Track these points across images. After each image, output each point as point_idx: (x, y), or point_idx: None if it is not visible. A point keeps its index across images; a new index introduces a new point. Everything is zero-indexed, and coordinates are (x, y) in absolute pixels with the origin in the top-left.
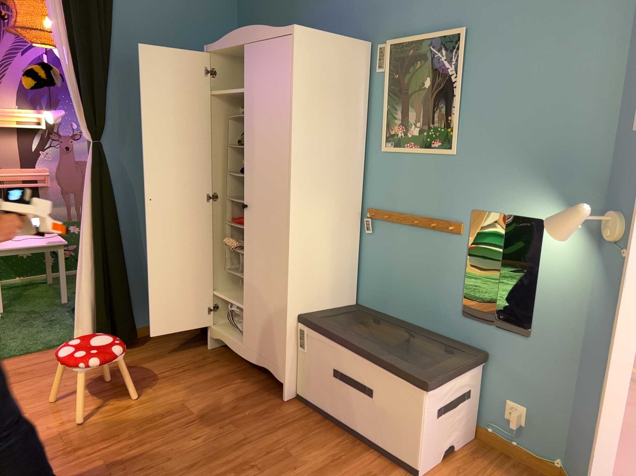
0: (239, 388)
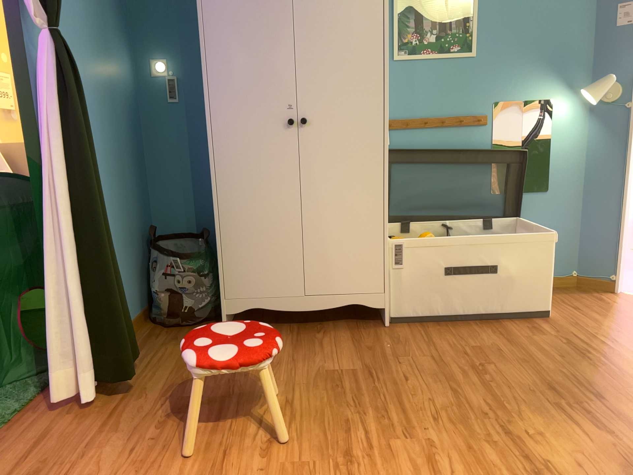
0: (332, 337)
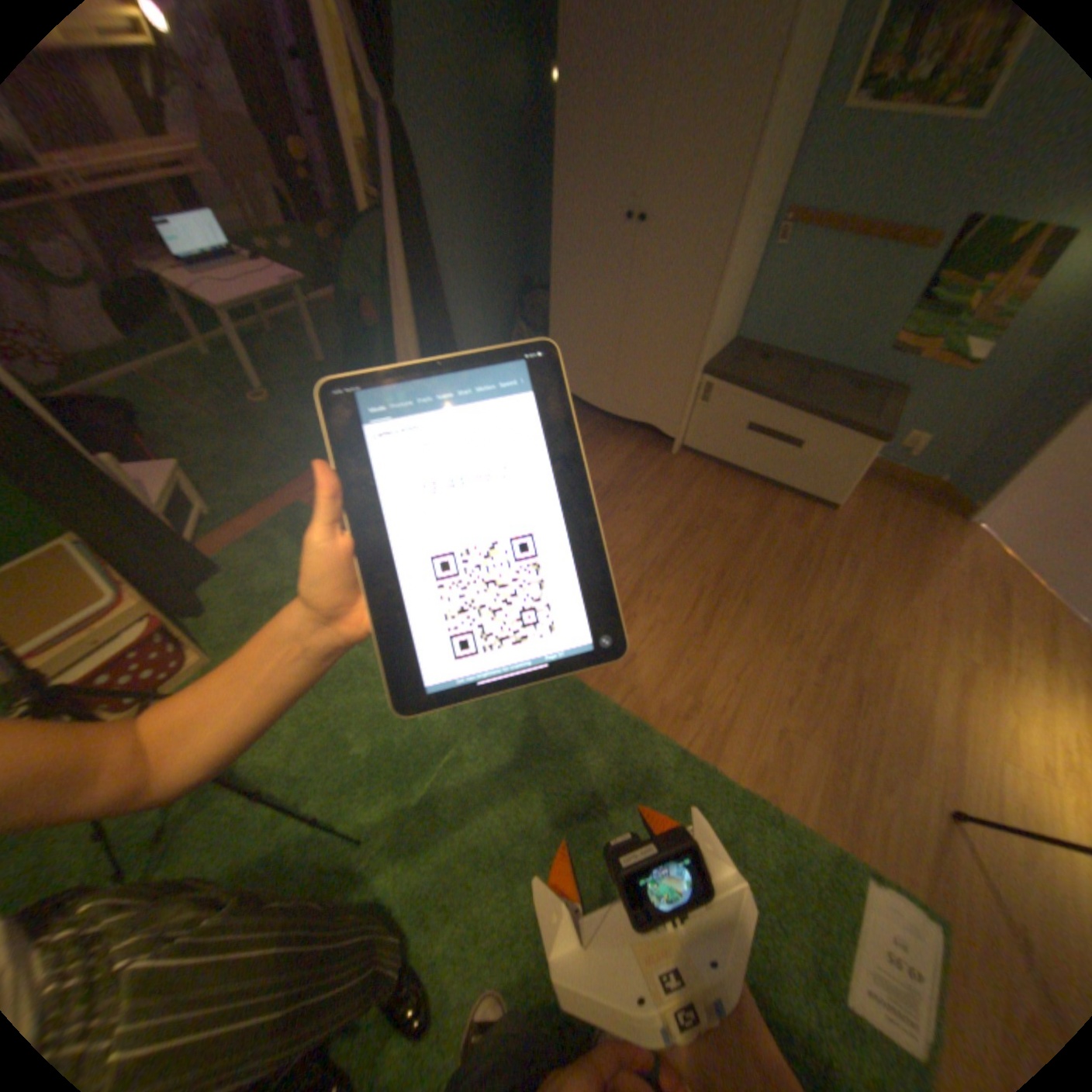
0: (619, 447)
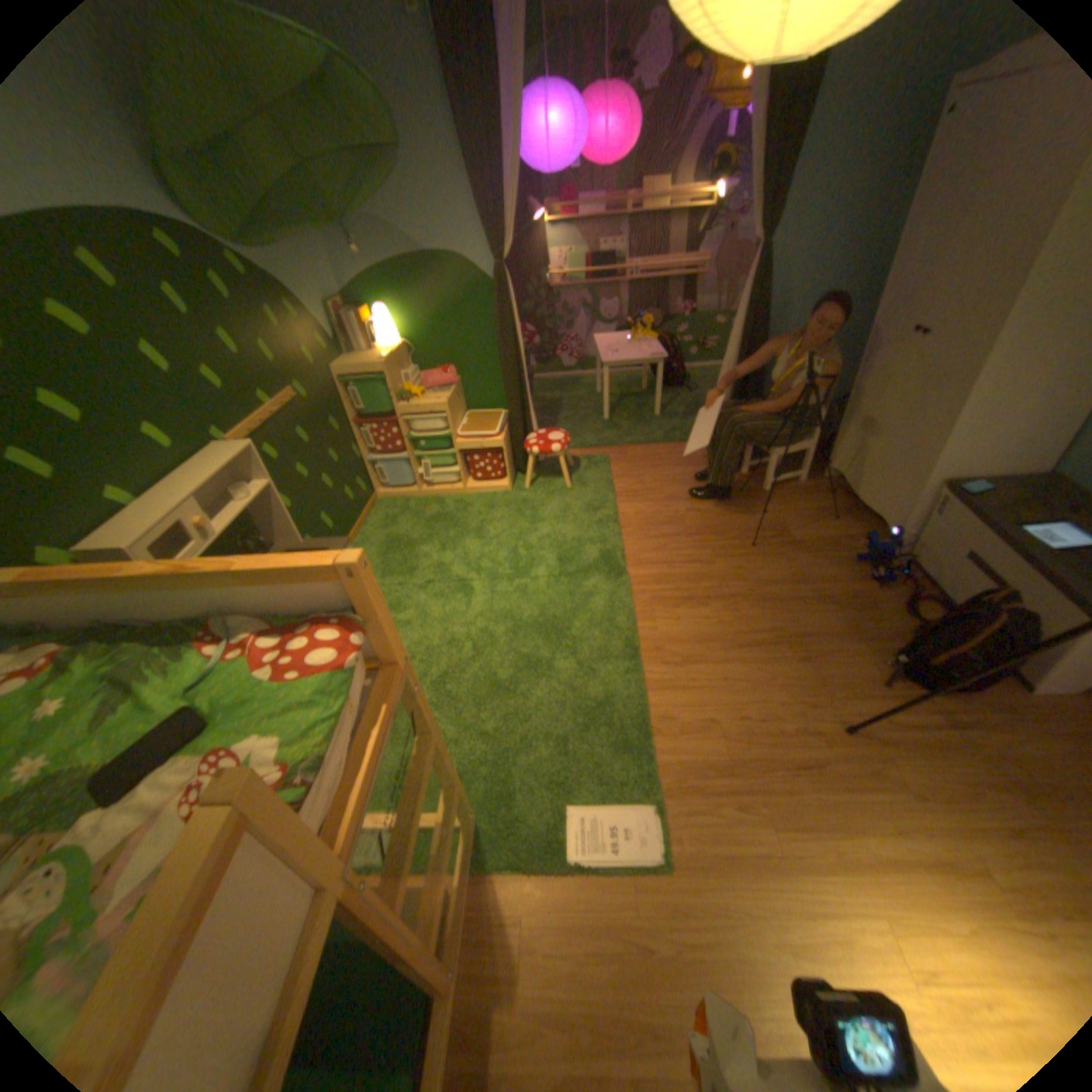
0: (844, 529)
